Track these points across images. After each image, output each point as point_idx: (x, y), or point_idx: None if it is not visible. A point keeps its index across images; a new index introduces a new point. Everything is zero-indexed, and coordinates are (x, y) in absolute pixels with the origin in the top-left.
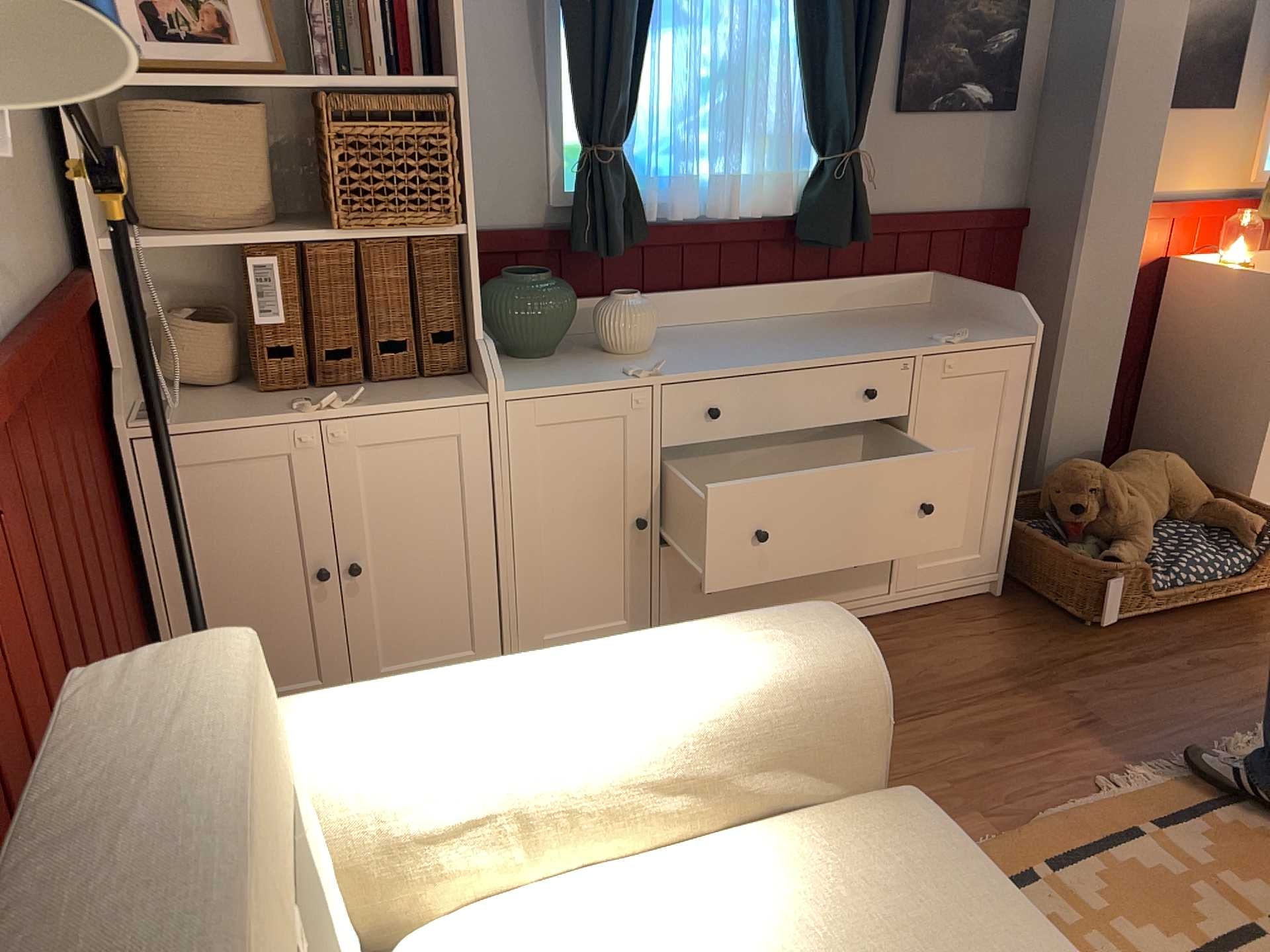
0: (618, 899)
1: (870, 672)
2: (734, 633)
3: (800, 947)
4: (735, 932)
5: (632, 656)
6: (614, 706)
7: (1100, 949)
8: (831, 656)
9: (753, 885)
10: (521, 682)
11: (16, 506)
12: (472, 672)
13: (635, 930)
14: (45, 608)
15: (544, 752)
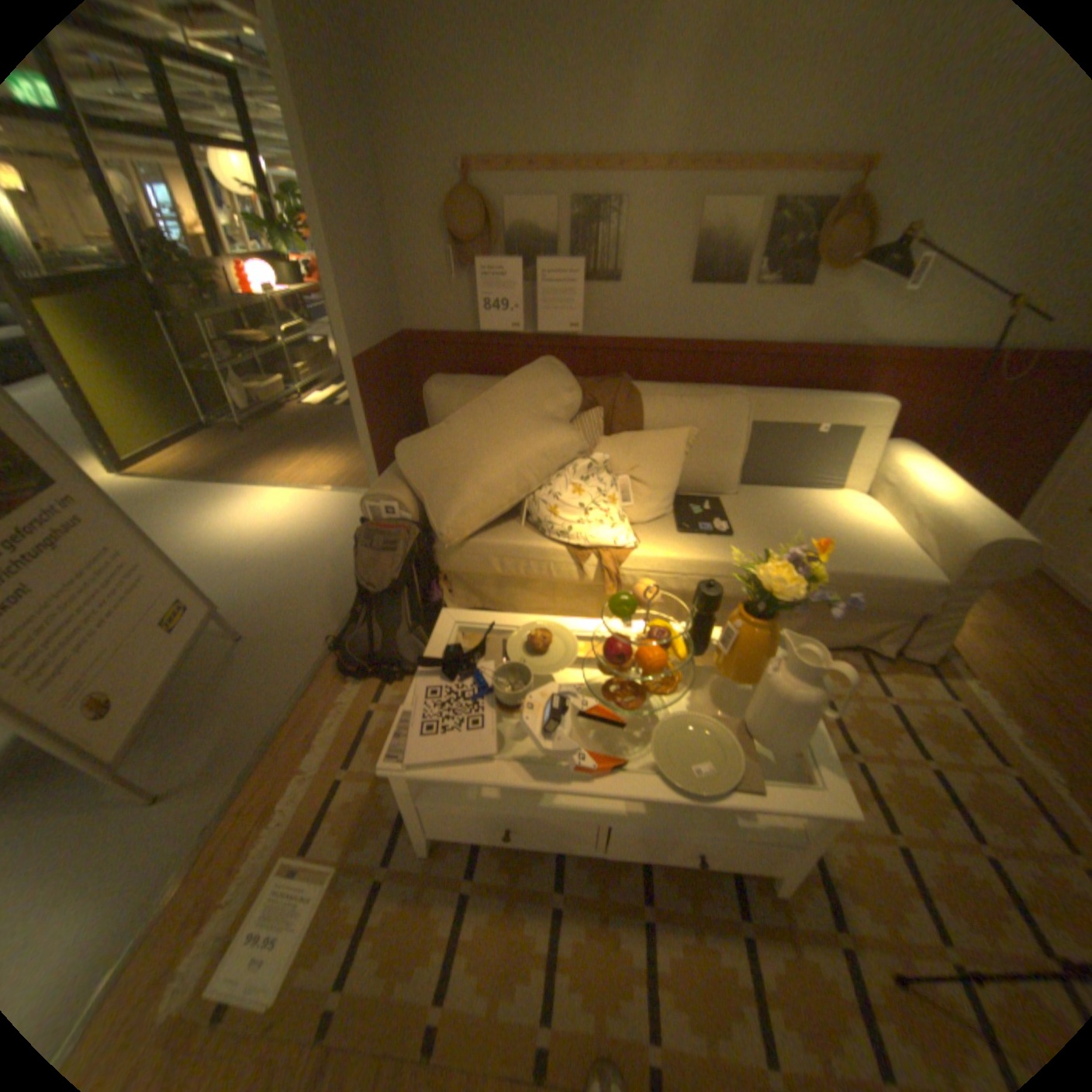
0: (881, 520)
1: (987, 547)
2: (993, 515)
3: (862, 535)
4: (868, 530)
5: (966, 495)
6: (936, 491)
7: (953, 761)
8: (985, 532)
9: (887, 537)
10: (942, 478)
11: (960, 389)
12: (947, 473)
13: (869, 519)
14: (948, 419)
15: (915, 486)
